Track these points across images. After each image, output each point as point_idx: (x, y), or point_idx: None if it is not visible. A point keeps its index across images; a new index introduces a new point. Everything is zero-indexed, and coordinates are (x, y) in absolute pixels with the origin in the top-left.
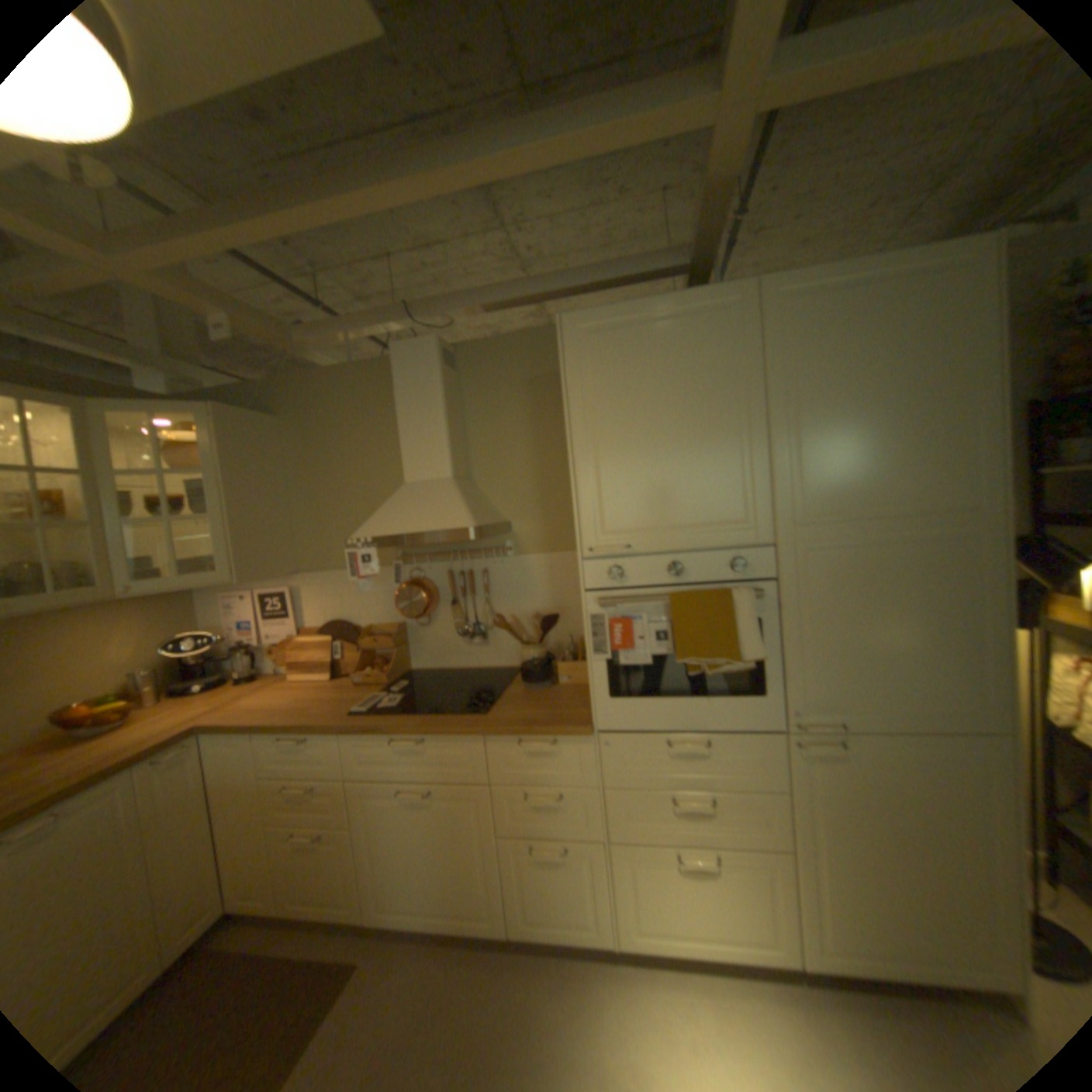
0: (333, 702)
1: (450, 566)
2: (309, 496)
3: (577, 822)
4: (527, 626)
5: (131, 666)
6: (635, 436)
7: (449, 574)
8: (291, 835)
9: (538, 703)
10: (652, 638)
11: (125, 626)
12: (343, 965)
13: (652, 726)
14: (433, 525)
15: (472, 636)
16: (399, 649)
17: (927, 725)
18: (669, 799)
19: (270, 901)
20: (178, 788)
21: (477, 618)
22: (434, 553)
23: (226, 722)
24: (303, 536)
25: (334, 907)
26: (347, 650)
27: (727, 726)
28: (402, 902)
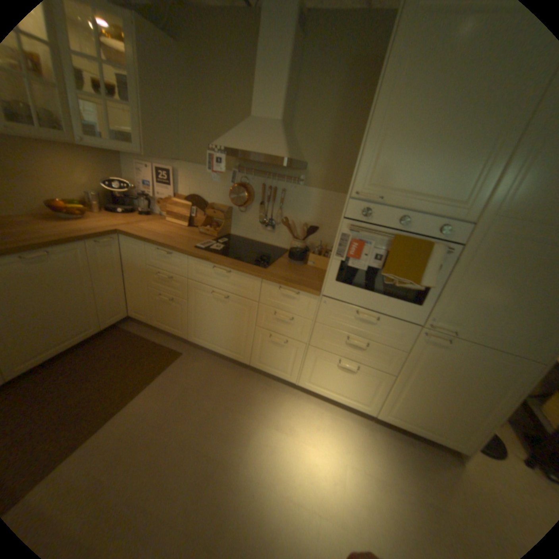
0: (187, 238)
1: (264, 180)
2: (189, 110)
3: (296, 330)
4: (297, 228)
5: (85, 187)
6: (420, 117)
7: (262, 185)
8: (159, 293)
9: (293, 270)
10: (371, 256)
11: (81, 163)
12: (176, 351)
13: (351, 301)
14: (262, 149)
15: (266, 225)
16: (226, 220)
17: (502, 346)
18: (346, 335)
19: (147, 317)
20: (107, 256)
21: (271, 215)
22: (256, 169)
23: (132, 231)
24: (182, 136)
25: (175, 328)
26: (198, 212)
27: (392, 312)
28: (206, 336)
